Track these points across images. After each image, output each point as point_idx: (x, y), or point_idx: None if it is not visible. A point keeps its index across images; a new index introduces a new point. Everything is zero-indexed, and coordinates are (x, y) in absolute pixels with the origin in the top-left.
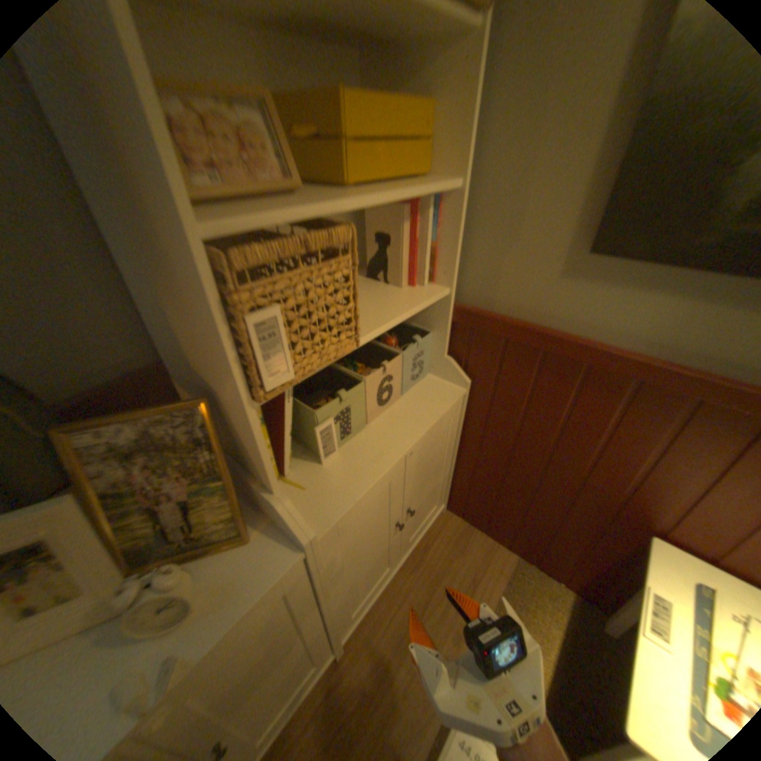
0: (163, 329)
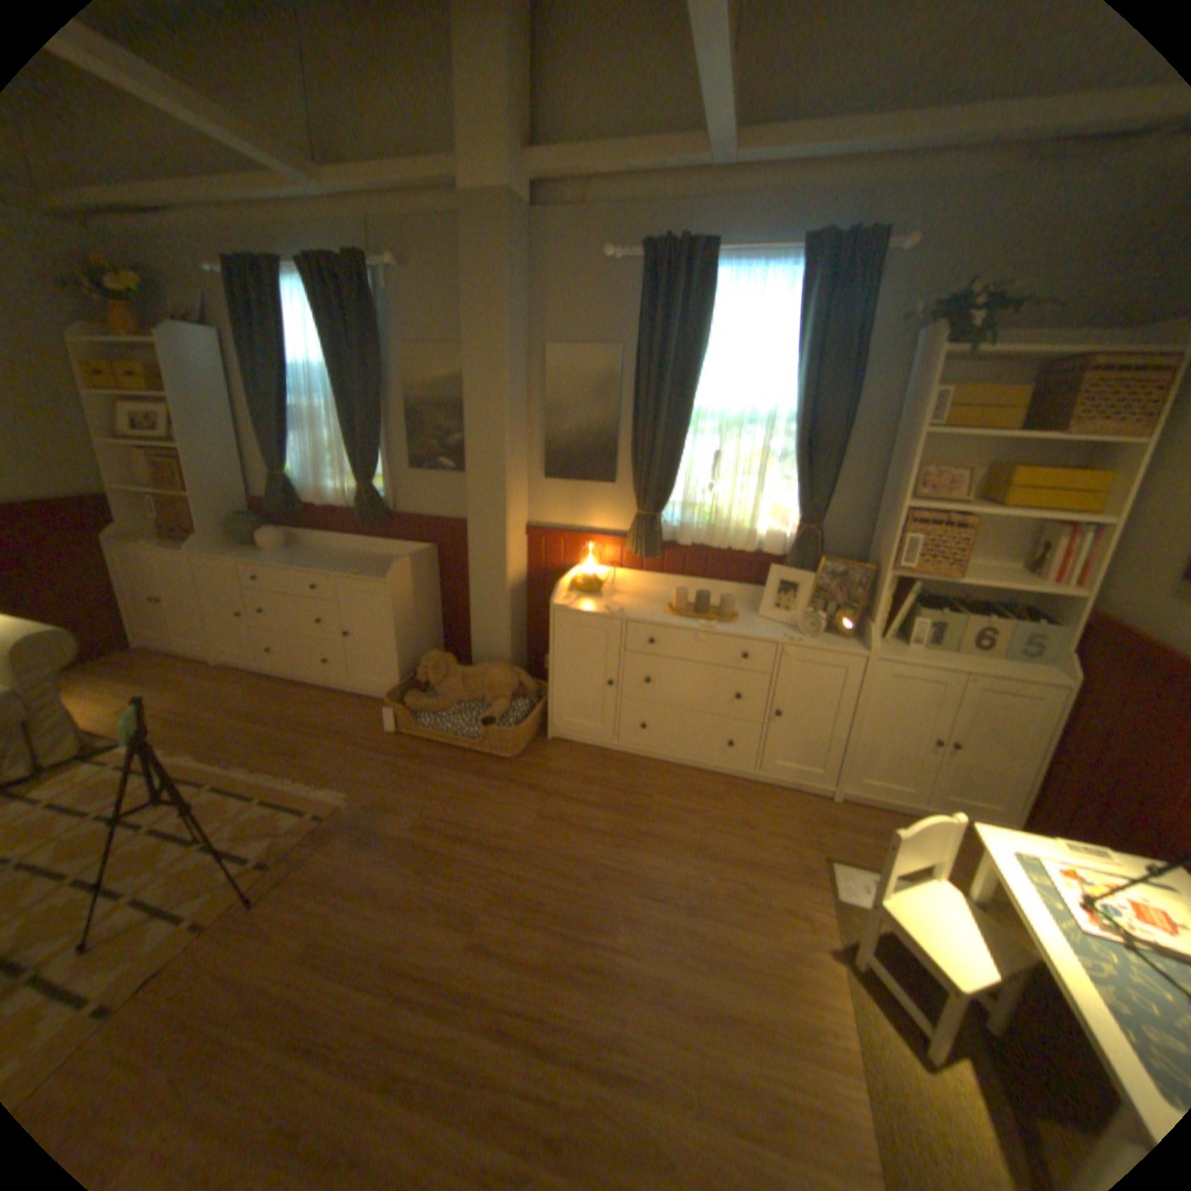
0: (876, 543)
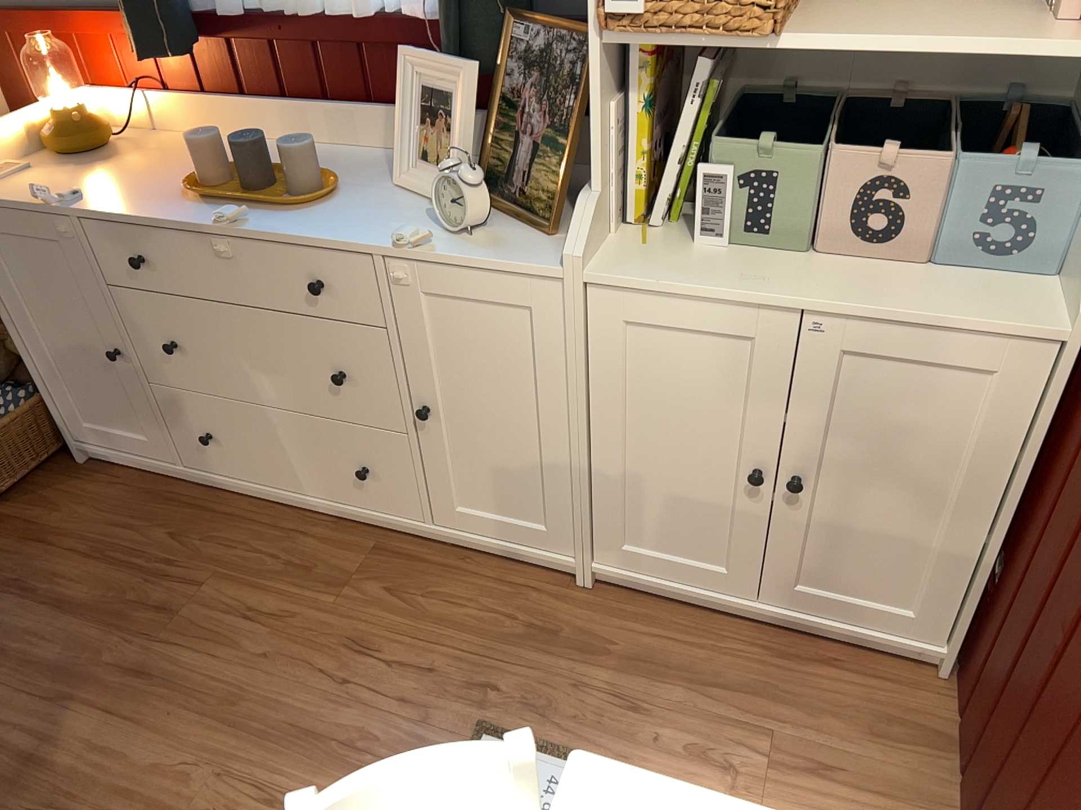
0: None
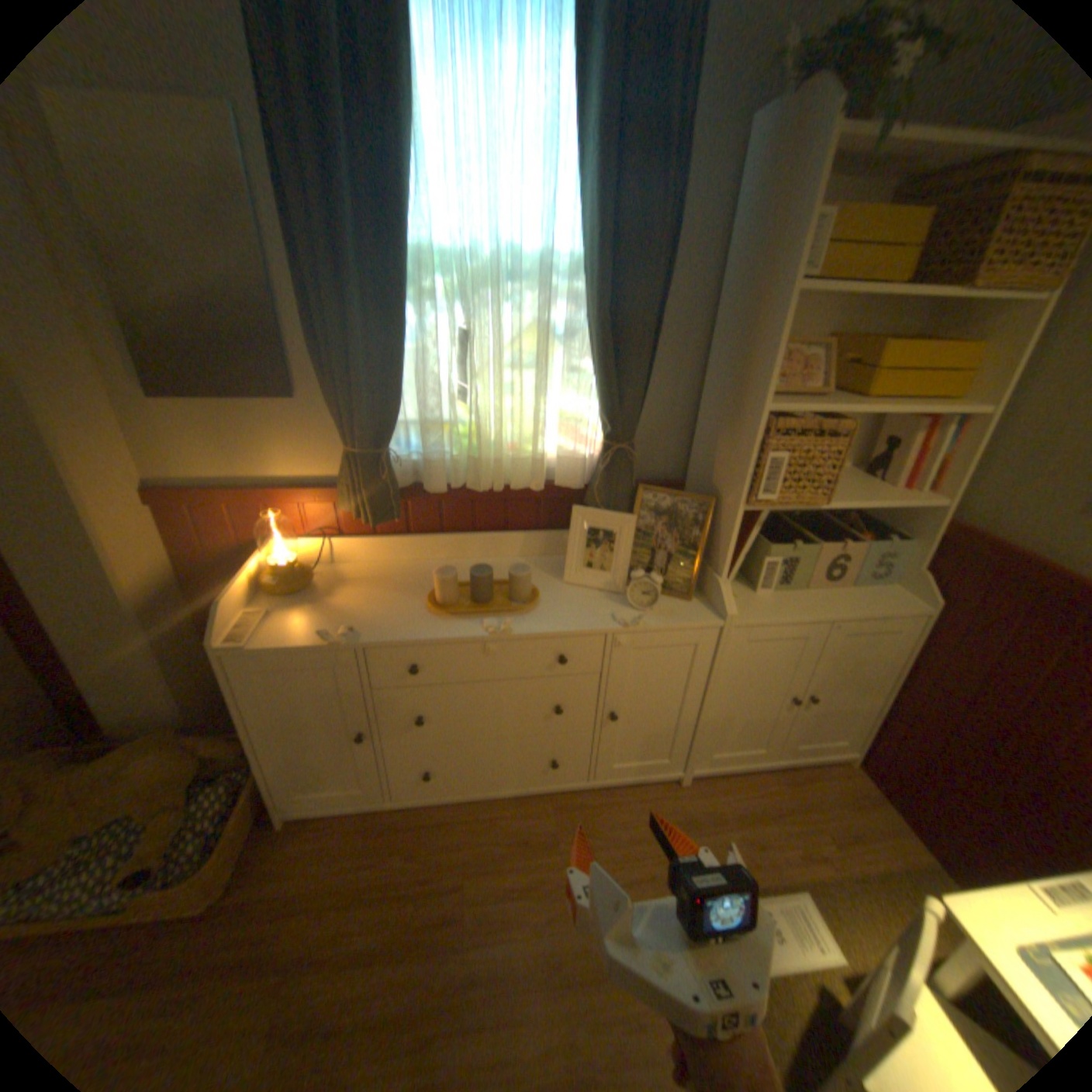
0: (703, 456)
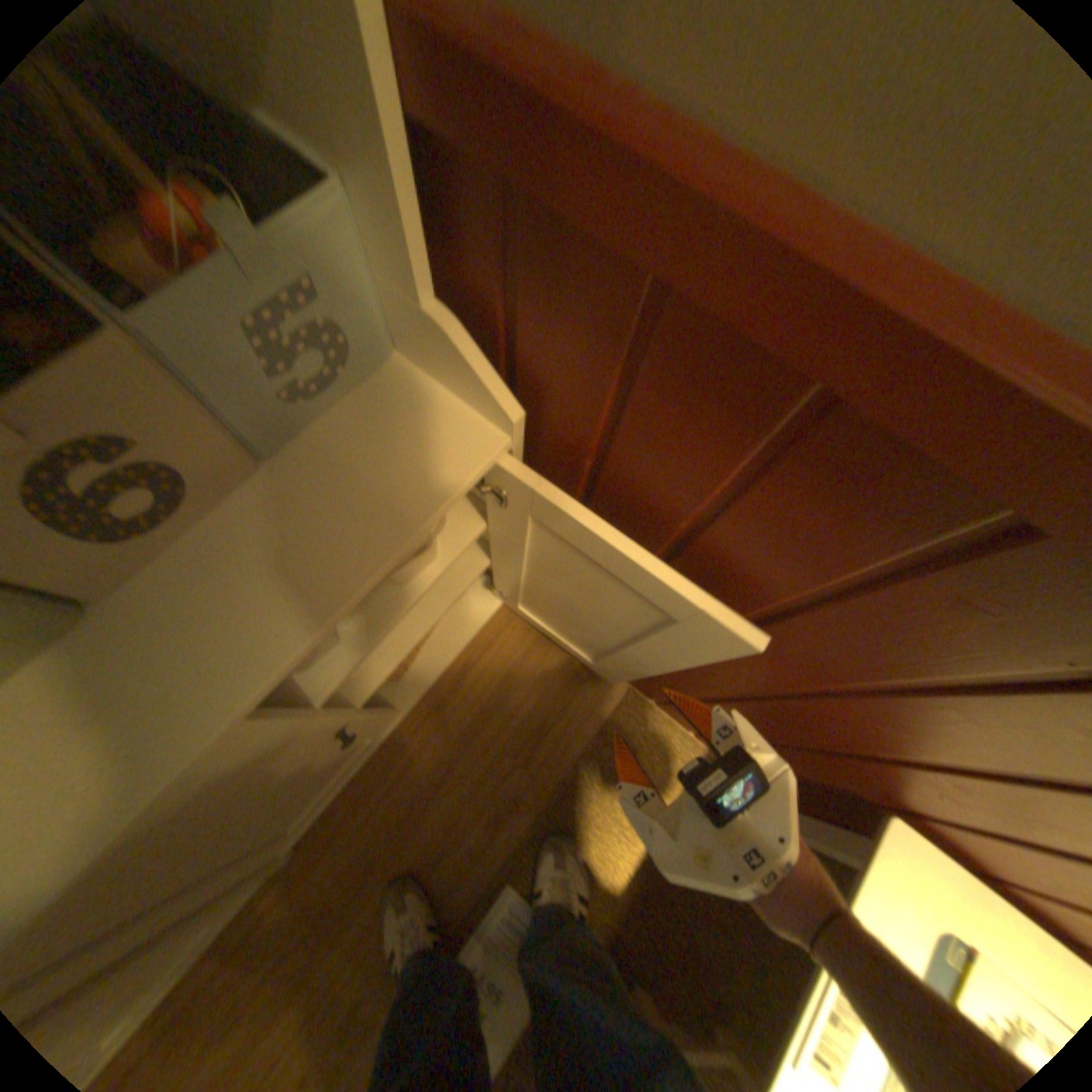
0: None
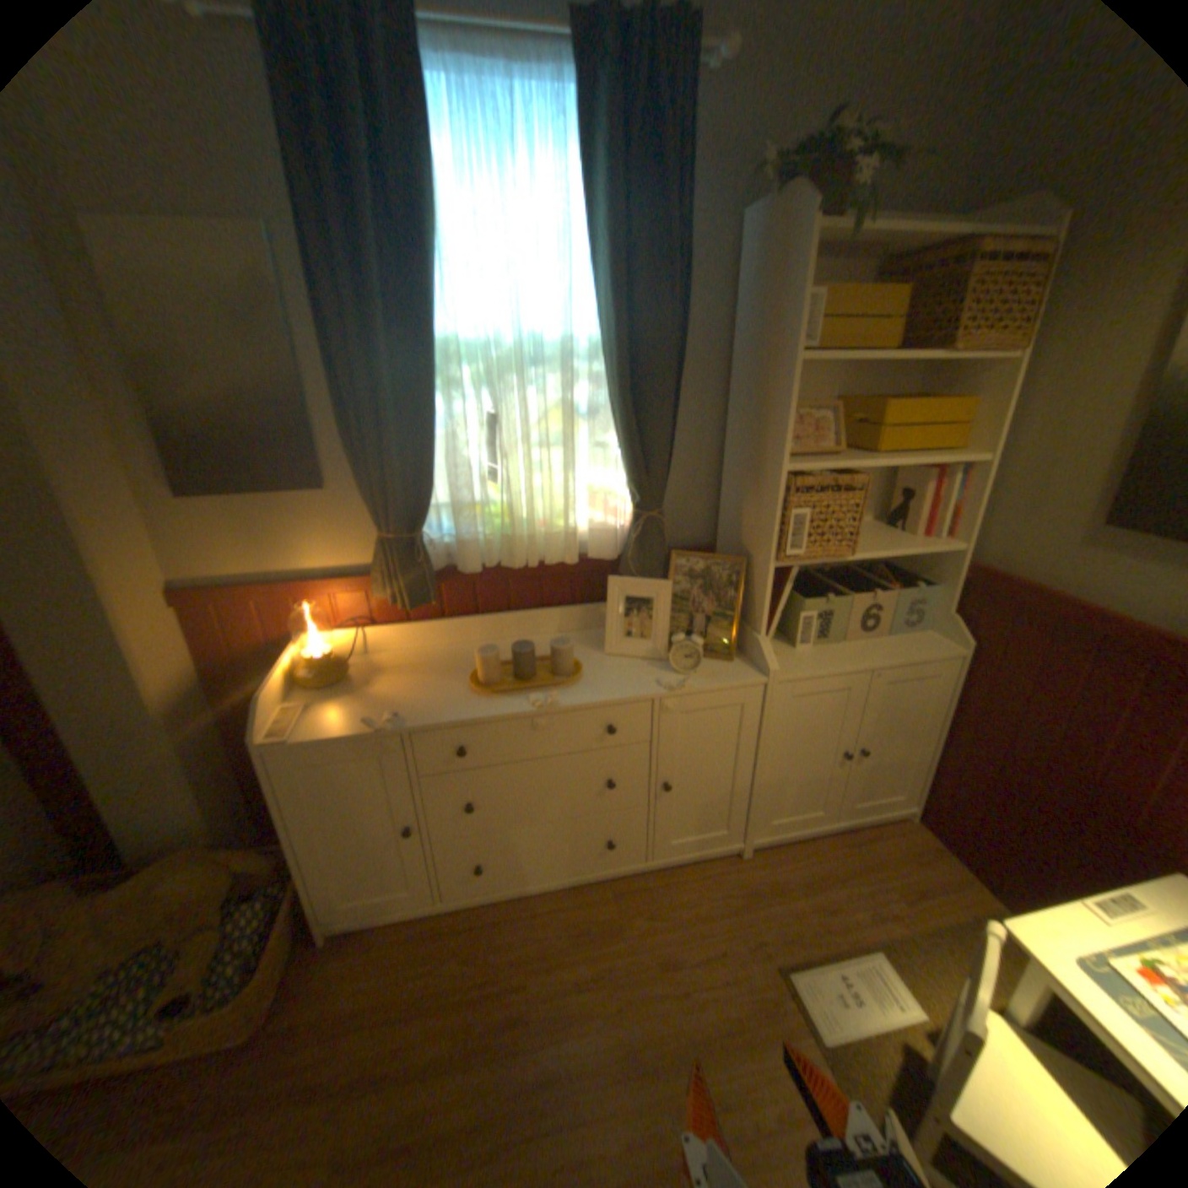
0: (730, 520)
